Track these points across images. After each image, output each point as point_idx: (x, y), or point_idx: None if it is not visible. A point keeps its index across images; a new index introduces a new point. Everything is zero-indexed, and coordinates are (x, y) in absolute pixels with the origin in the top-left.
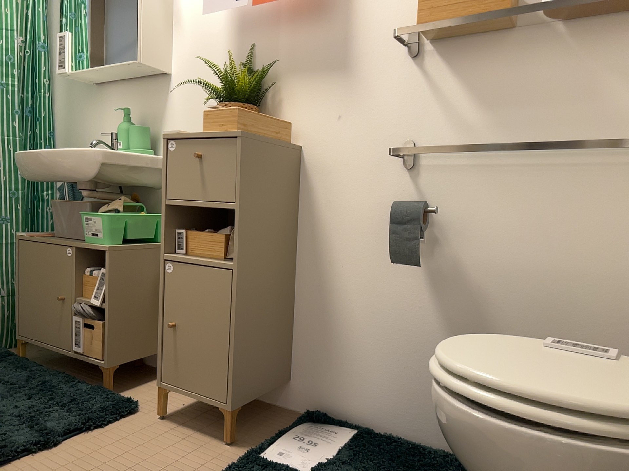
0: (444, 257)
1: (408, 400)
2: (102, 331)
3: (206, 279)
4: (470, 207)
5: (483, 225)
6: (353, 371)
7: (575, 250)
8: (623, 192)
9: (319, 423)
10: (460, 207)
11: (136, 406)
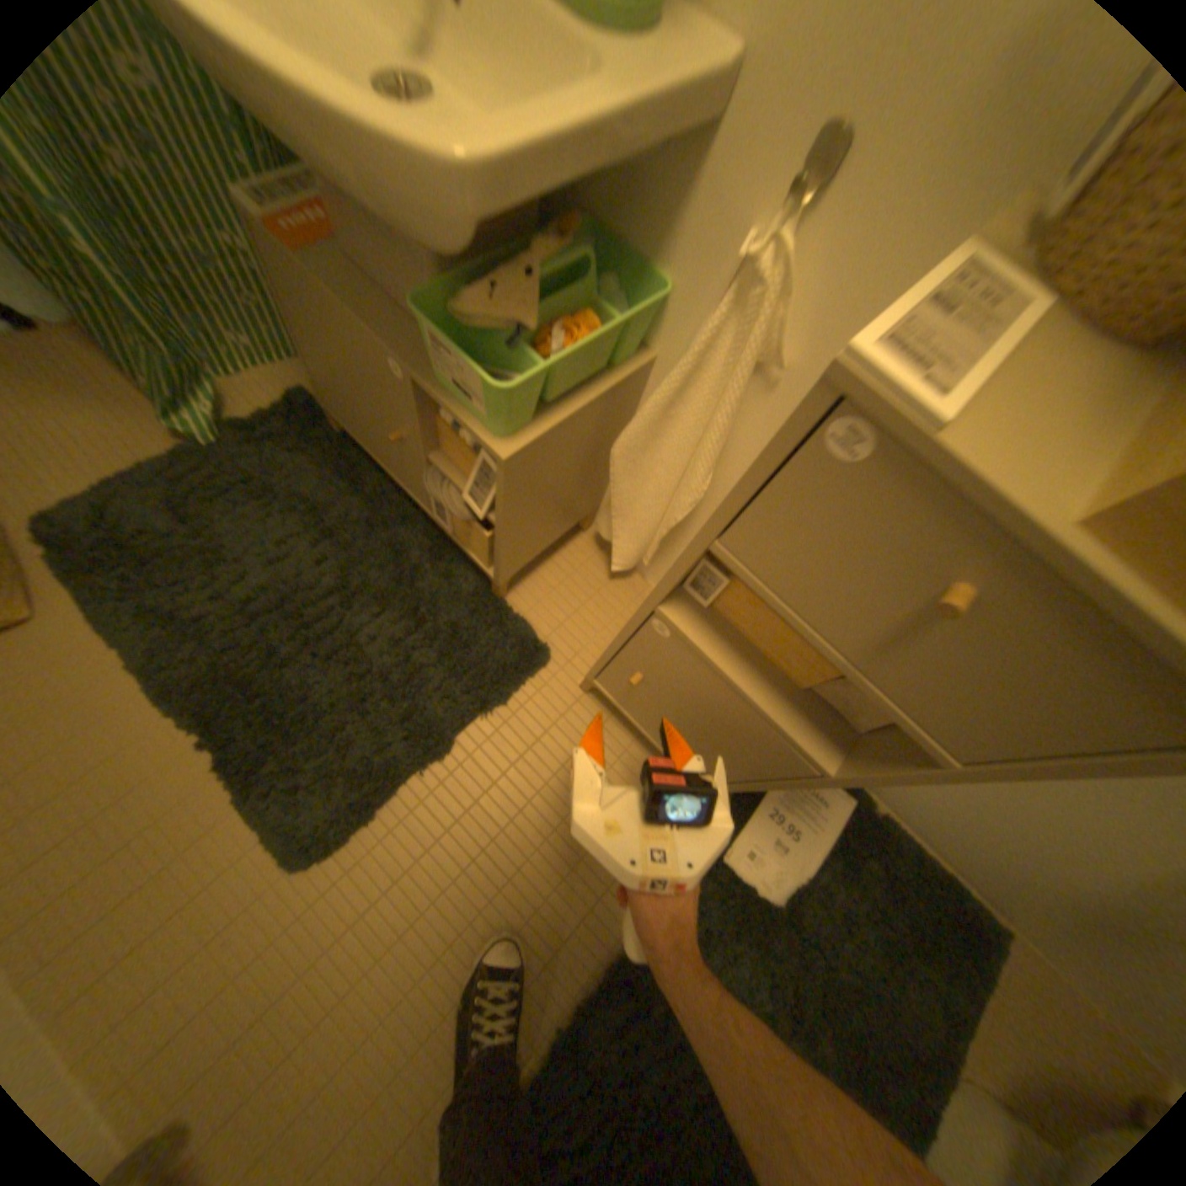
0: None
1: (966, 833)
2: (493, 544)
3: (752, 720)
4: None
5: None
6: None
7: None
8: None
9: None
10: None
11: (552, 661)
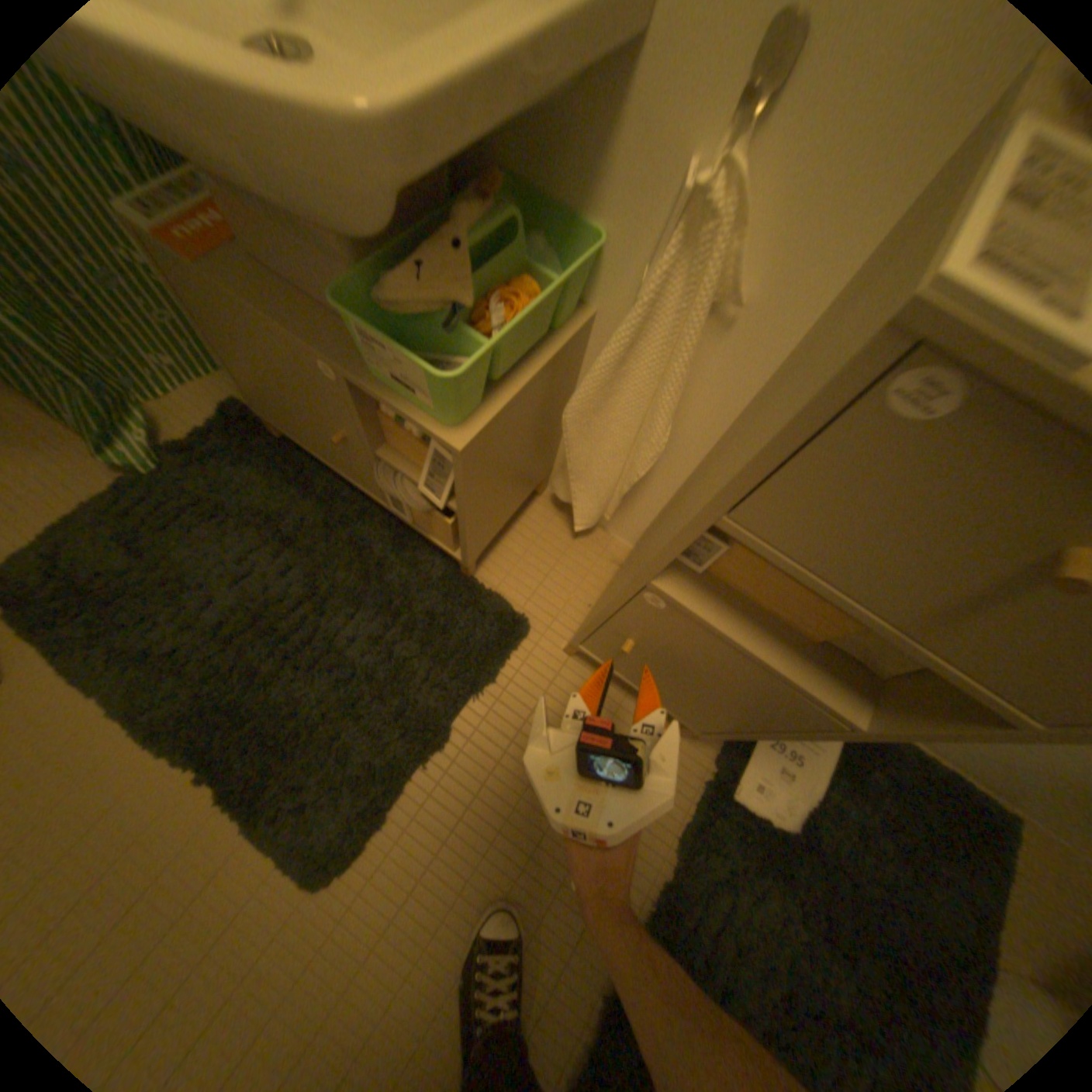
0: None
1: None
2: (456, 530)
3: (763, 680)
4: None
5: None
6: None
7: None
8: None
9: None
10: None
11: (532, 631)
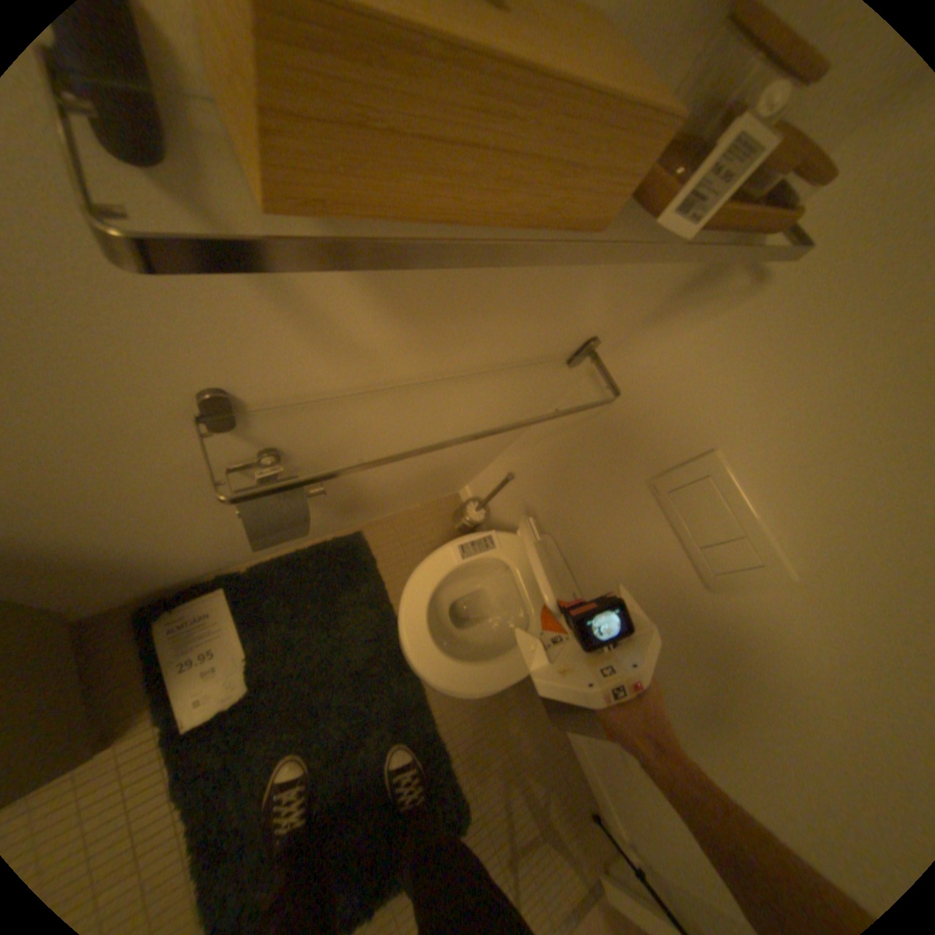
0: (308, 473)
1: None
2: None
3: None
4: (352, 430)
5: (368, 439)
6: (184, 566)
7: (461, 427)
8: (525, 383)
9: (170, 615)
10: (336, 433)
11: None
